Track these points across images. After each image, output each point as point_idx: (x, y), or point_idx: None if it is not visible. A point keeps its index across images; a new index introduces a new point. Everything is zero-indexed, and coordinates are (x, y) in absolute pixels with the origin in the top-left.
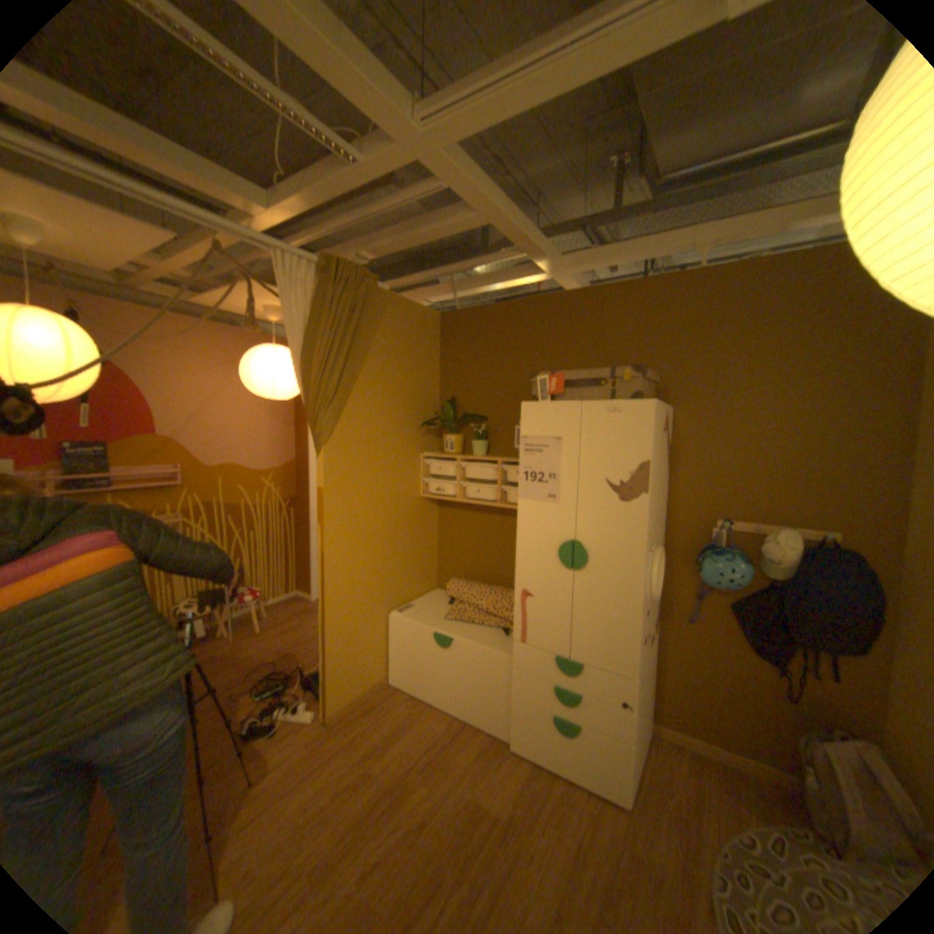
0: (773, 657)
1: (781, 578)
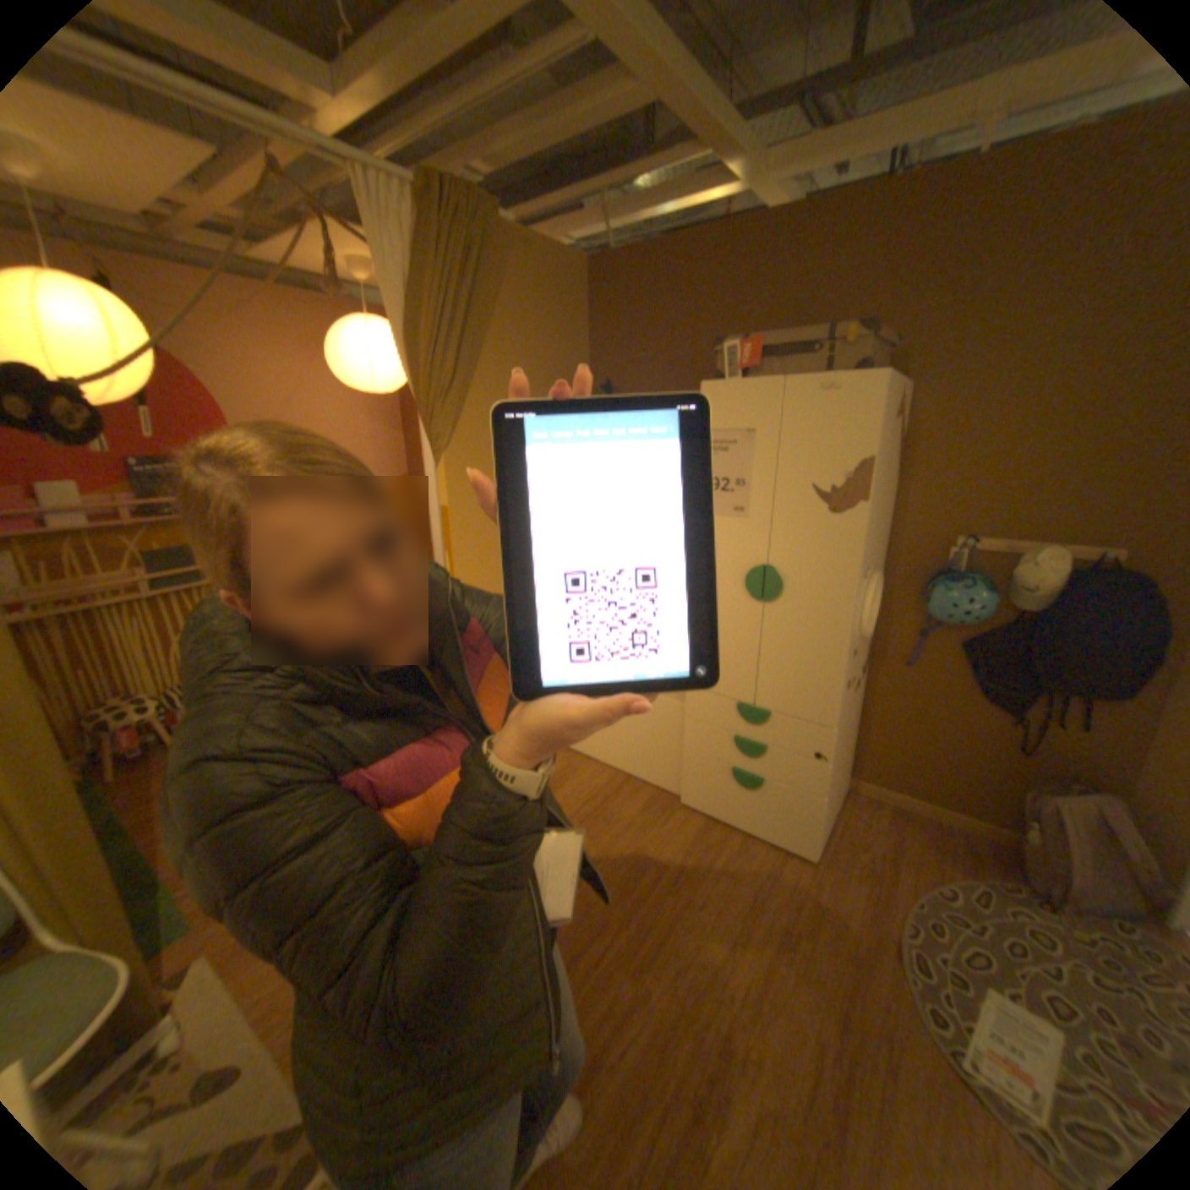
0: (1008, 704)
1: (1034, 609)
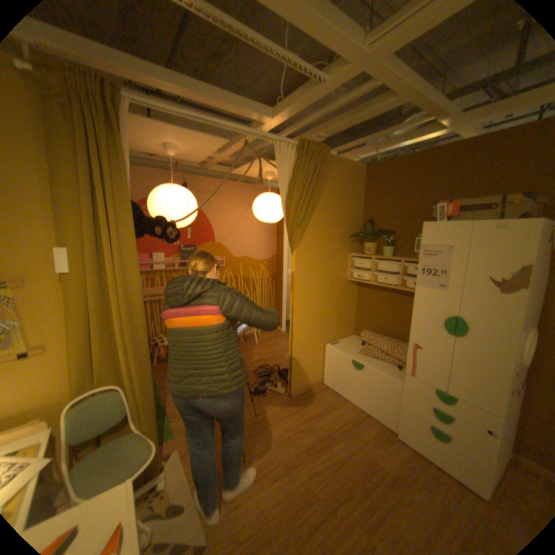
0: None
1: None
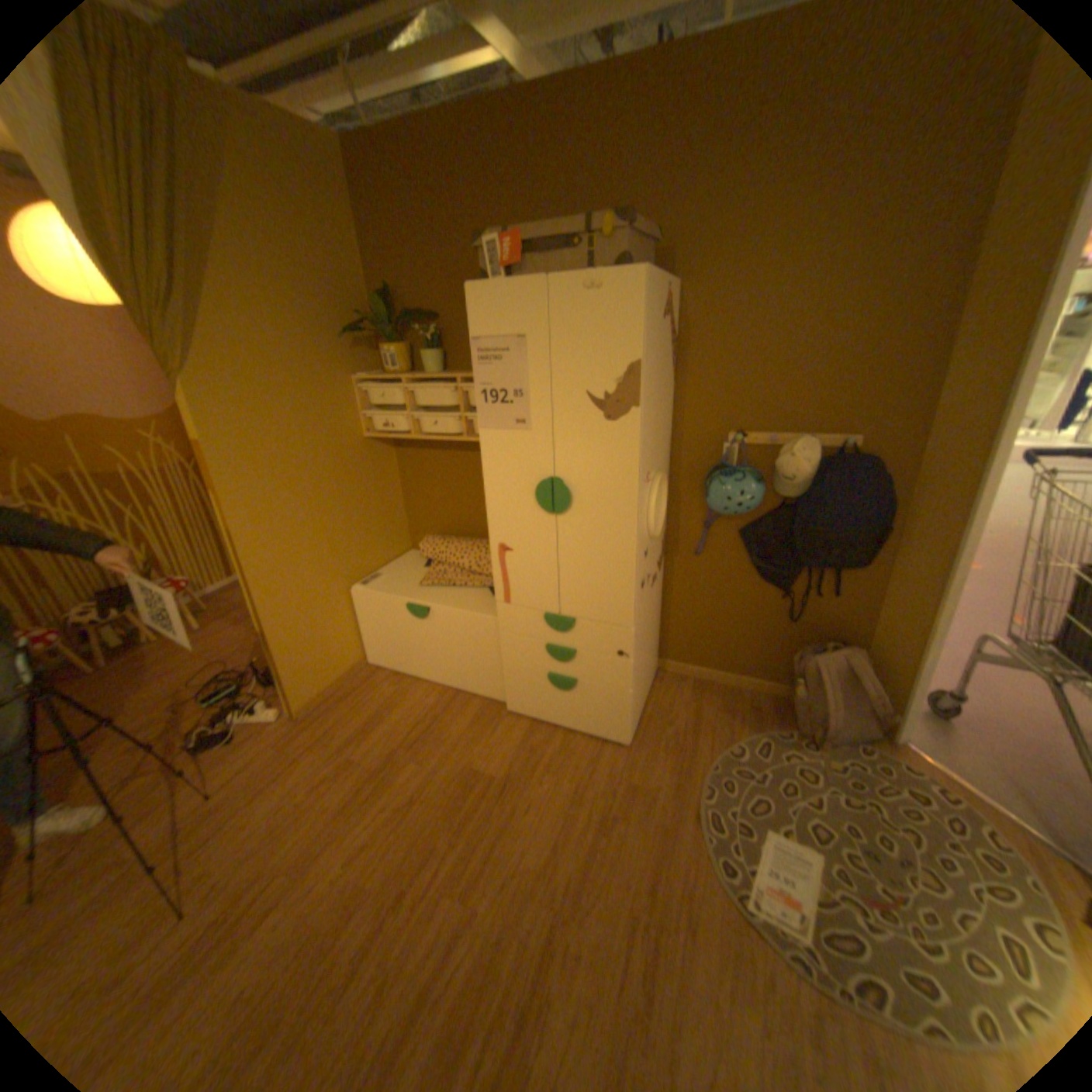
0: (777, 580)
1: (794, 495)
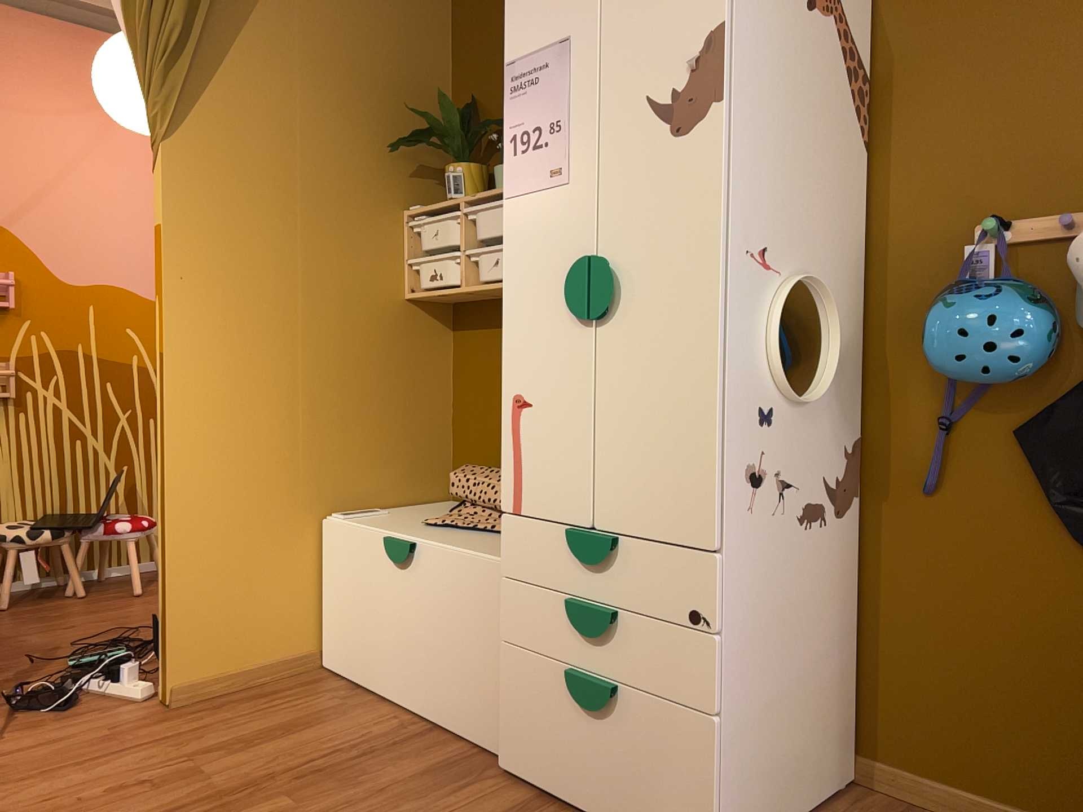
0: None
1: None
